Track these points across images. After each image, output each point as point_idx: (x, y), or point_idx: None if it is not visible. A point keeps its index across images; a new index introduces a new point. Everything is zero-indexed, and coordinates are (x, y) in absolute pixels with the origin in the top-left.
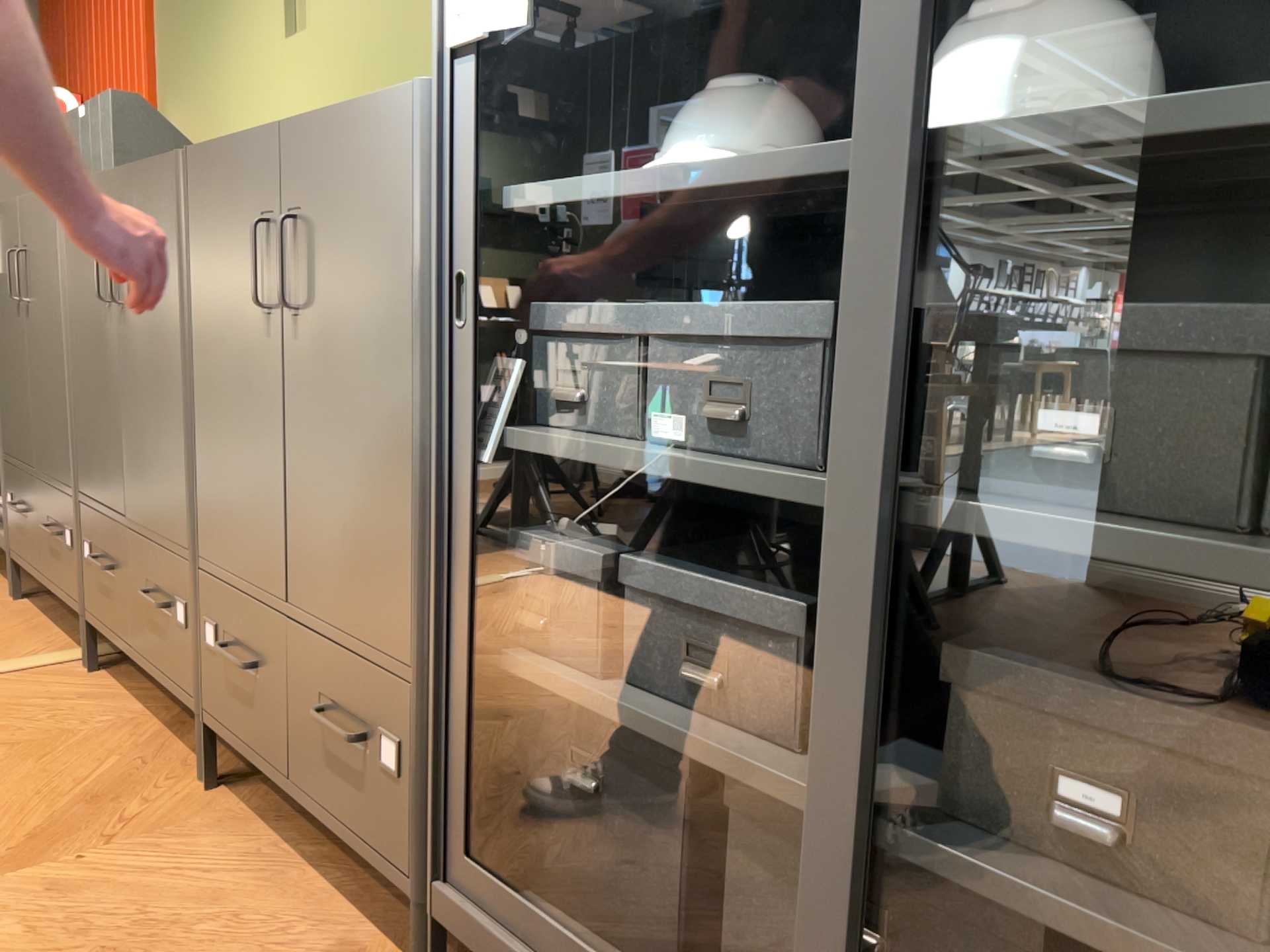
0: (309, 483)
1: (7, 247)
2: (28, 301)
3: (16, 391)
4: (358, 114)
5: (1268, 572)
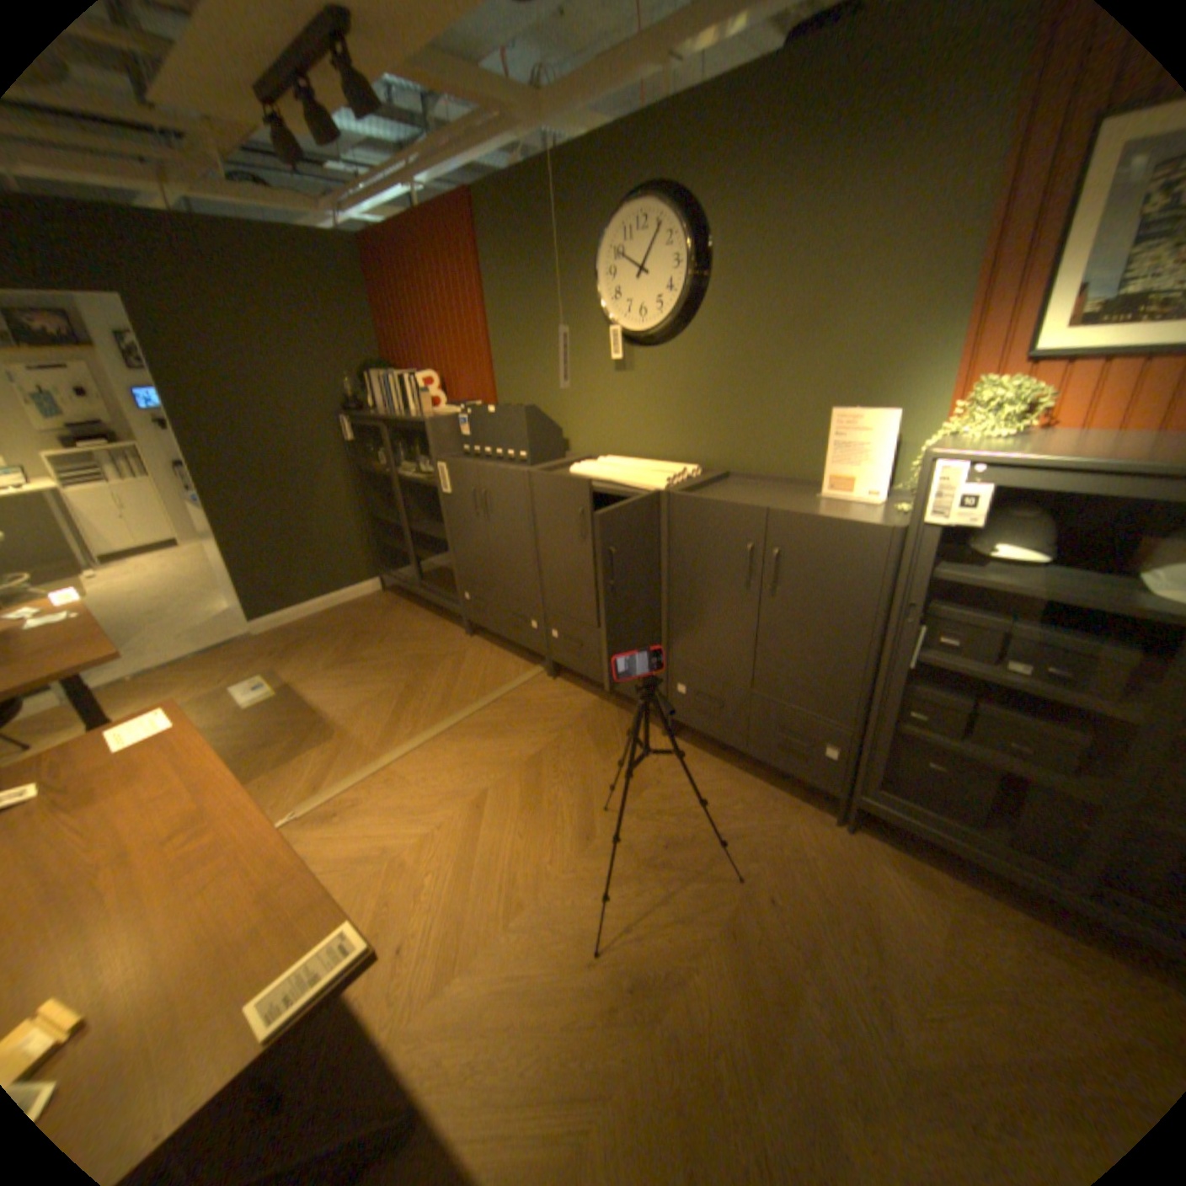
0: (778, 651)
1: (462, 483)
2: (489, 515)
3: (474, 551)
4: (843, 525)
5: None
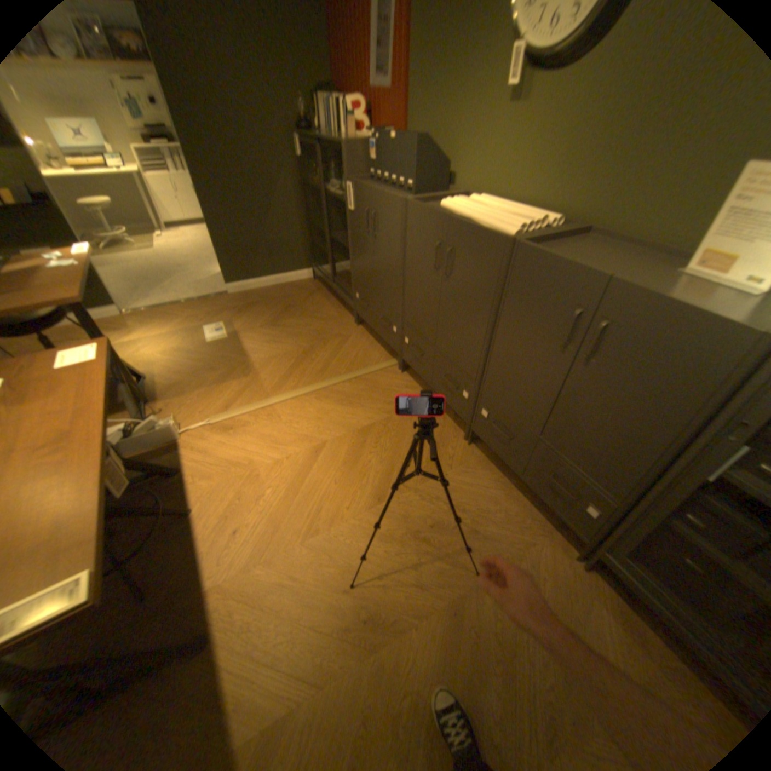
0: (574, 415)
1: (361, 203)
2: (376, 234)
3: (364, 262)
4: (696, 314)
5: None
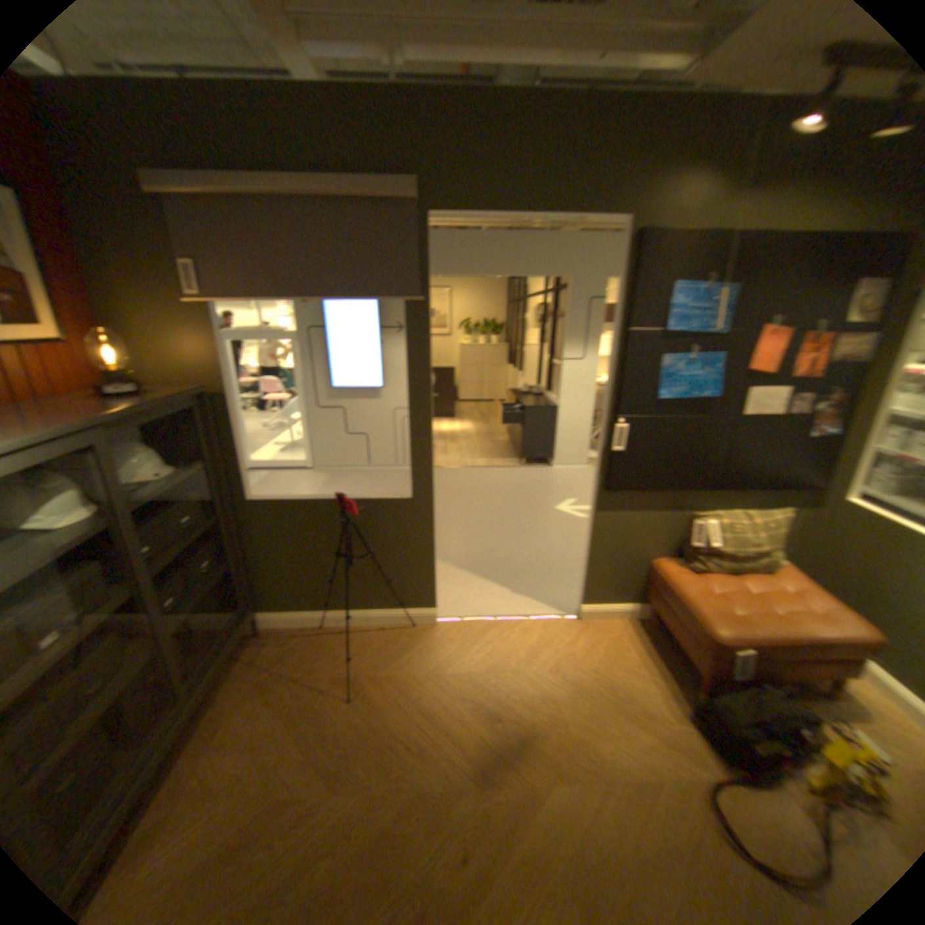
0: None
1: None
2: None
3: None
4: None
5: (176, 552)
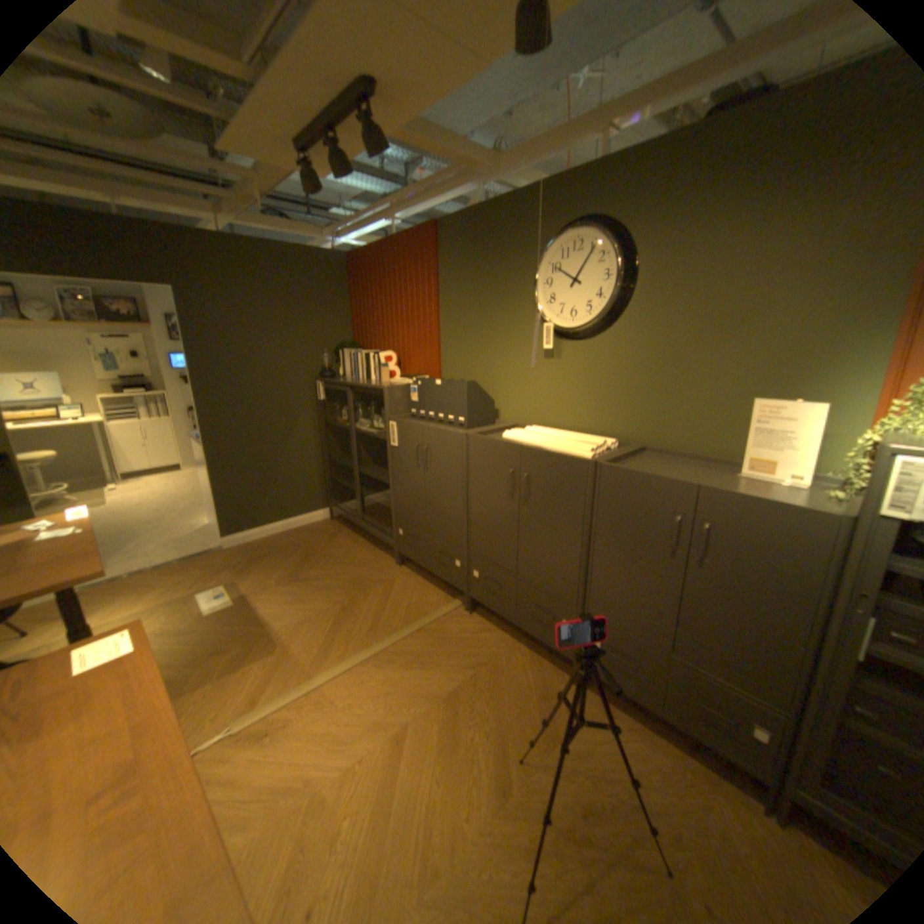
0: (703, 621)
1: (408, 439)
2: (428, 466)
3: (412, 495)
4: (783, 508)
5: None
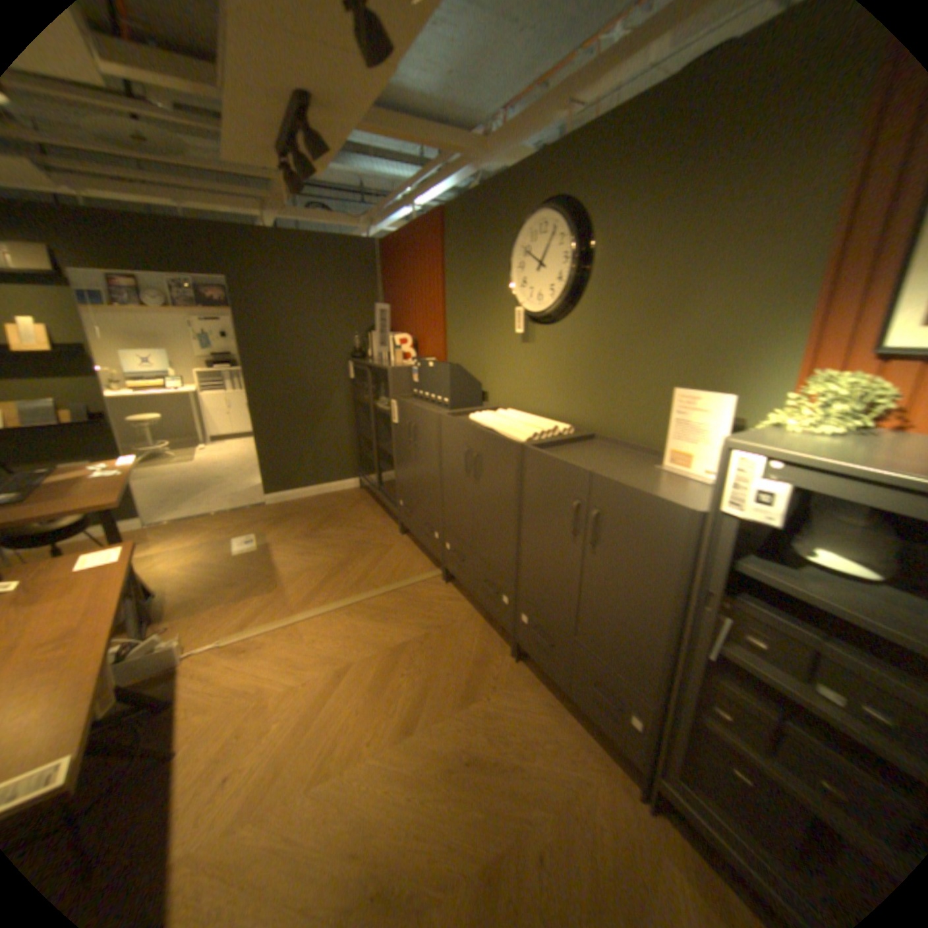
0: (594, 606)
1: (402, 416)
2: (415, 443)
3: (406, 469)
4: (648, 500)
5: None
